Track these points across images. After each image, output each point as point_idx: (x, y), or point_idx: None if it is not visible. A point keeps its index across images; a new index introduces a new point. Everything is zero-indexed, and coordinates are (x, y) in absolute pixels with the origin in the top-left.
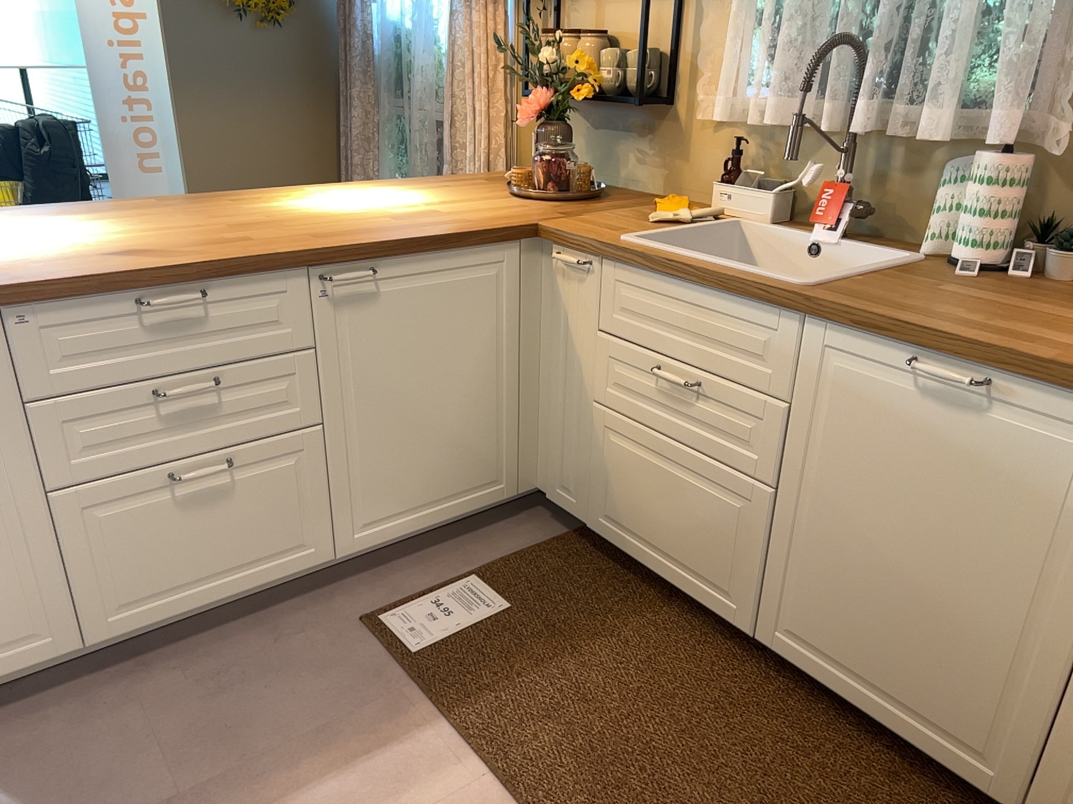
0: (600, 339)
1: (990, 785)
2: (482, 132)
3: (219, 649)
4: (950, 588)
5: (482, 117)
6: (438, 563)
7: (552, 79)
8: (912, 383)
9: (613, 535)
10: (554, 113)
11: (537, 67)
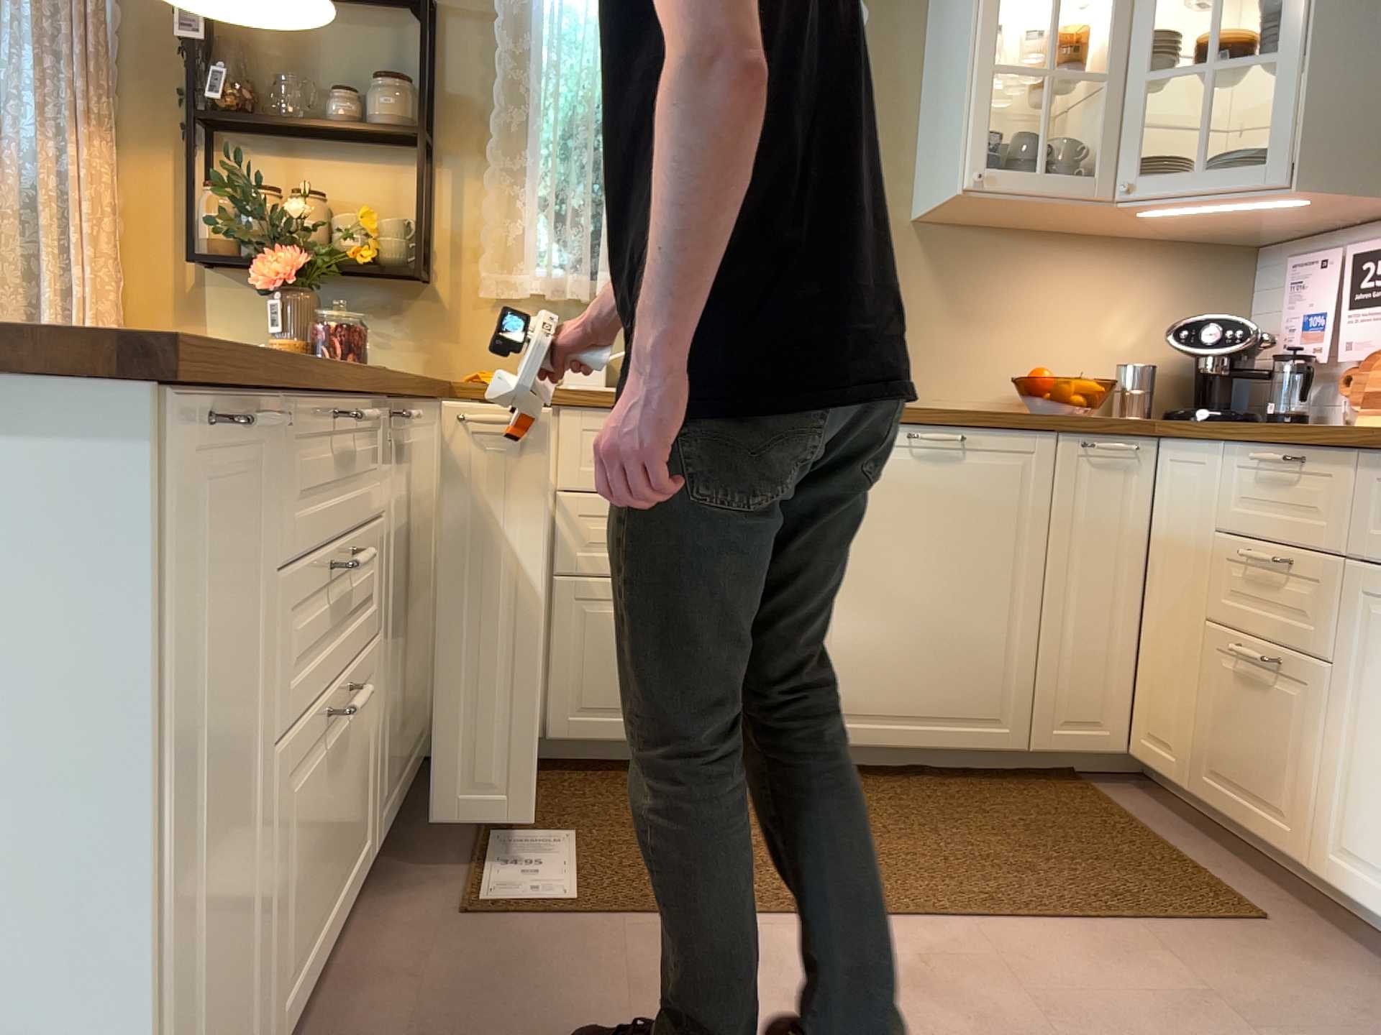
0: (559, 499)
1: (1009, 740)
2: (94, 309)
3: (352, 1034)
4: (960, 599)
5: (94, 289)
6: (428, 845)
7: (297, 238)
8: (911, 453)
9: (593, 730)
10: (309, 277)
11: (283, 219)
